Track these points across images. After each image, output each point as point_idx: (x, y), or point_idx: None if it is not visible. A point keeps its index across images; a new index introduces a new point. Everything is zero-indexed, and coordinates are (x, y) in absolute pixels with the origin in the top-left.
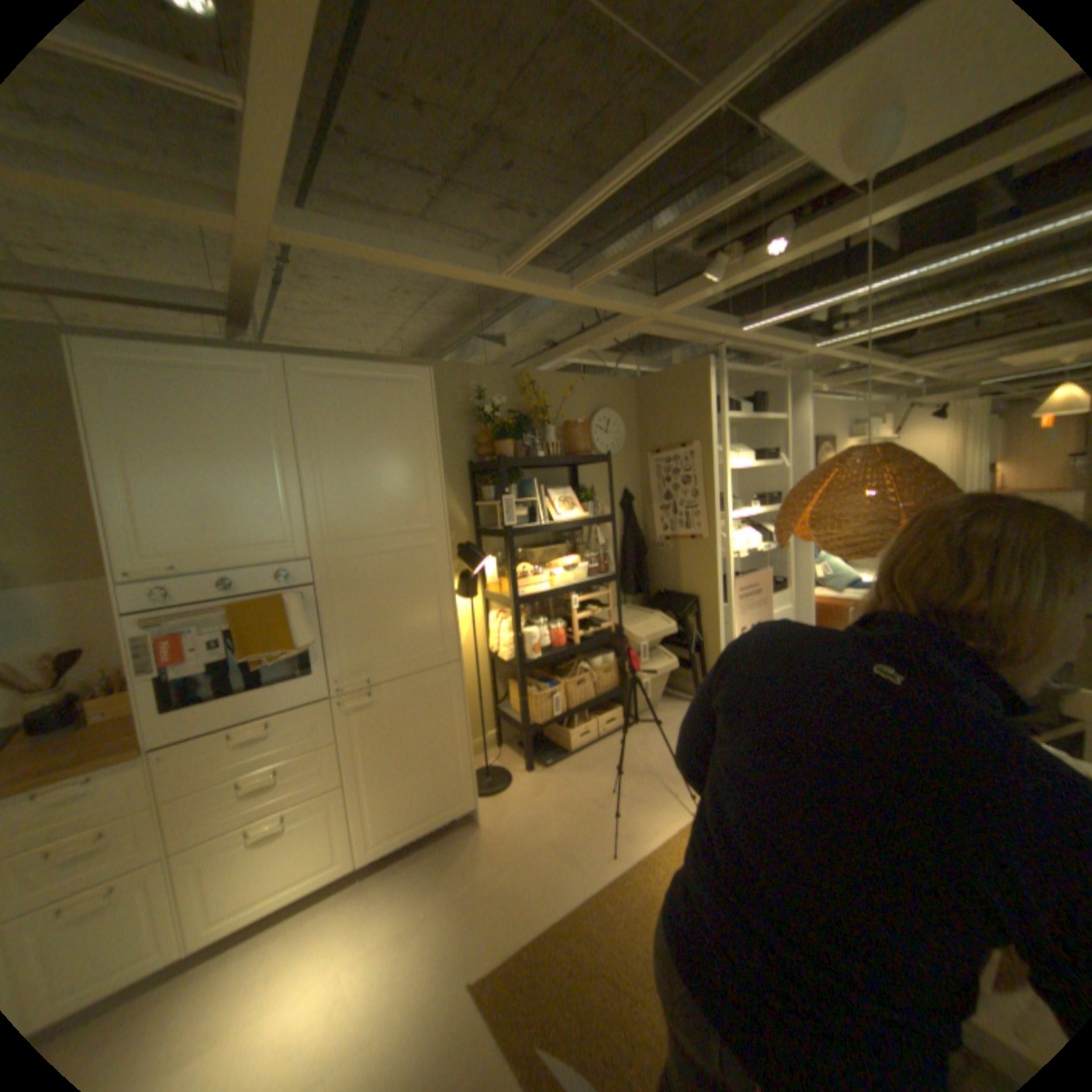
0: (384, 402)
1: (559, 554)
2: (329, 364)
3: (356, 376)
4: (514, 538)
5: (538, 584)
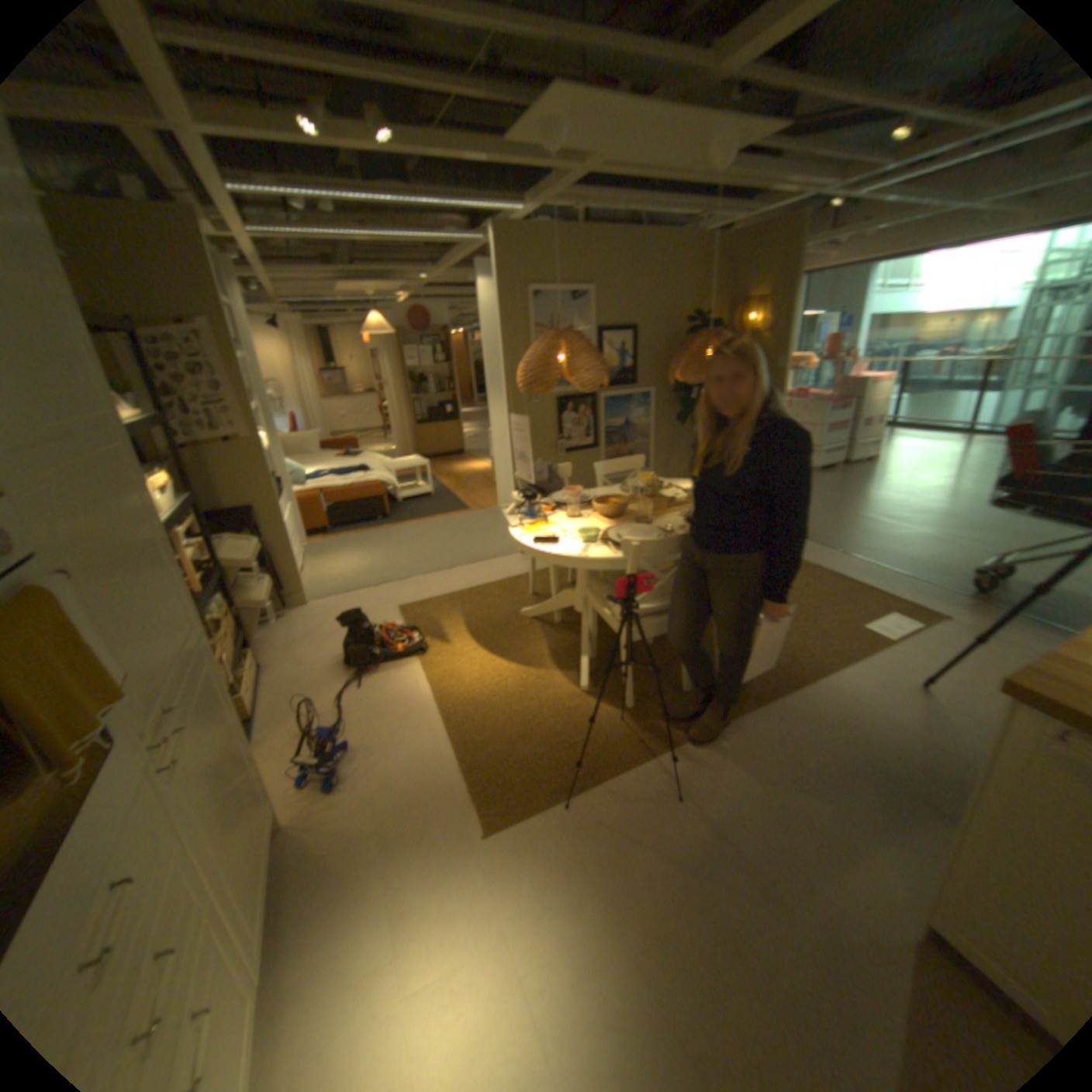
0: None
1: None
2: None
3: None
4: None
5: None
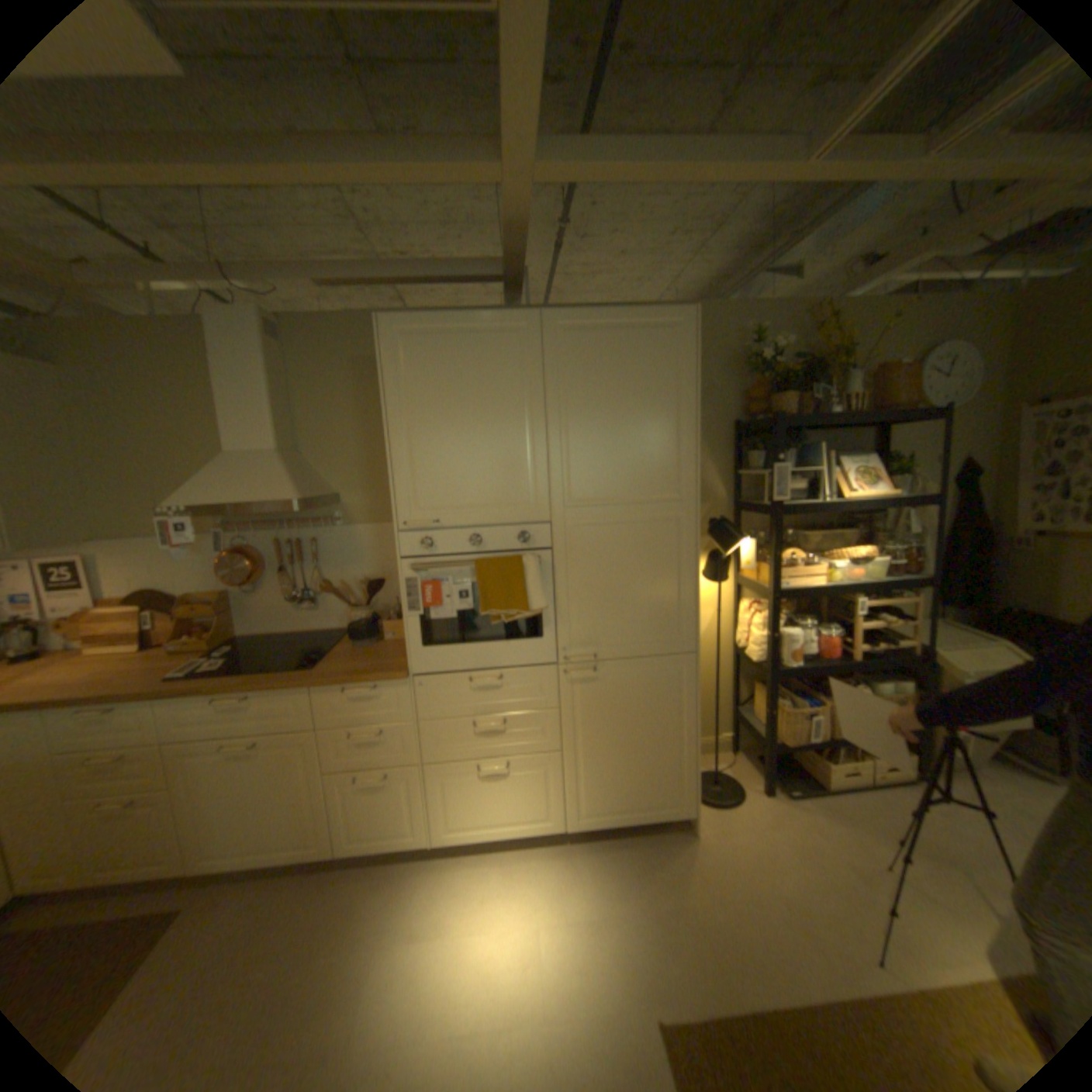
0: (640, 352)
1: (847, 541)
2: (585, 314)
3: (612, 325)
4: (784, 516)
5: (811, 575)
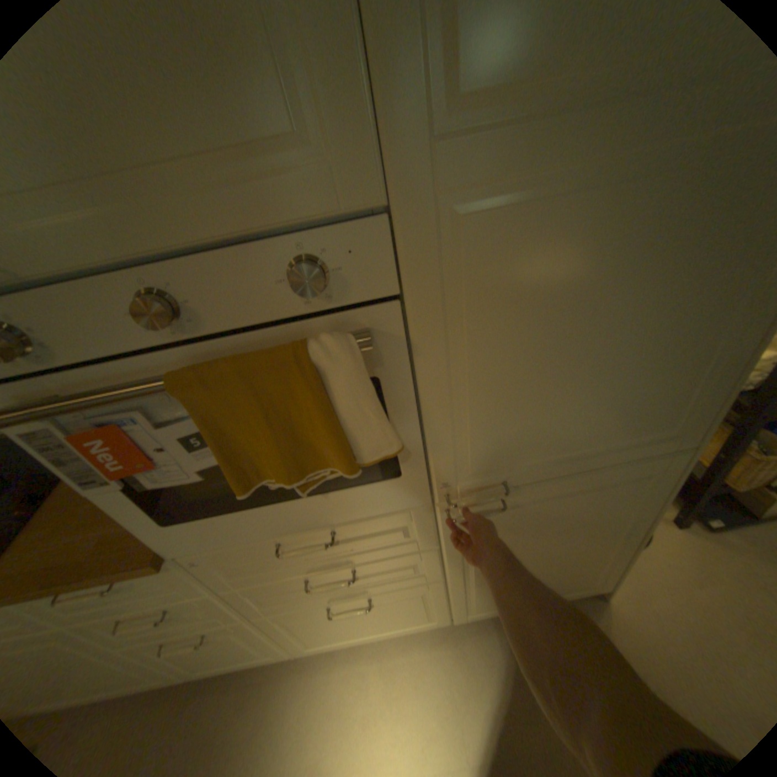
0: None
1: None
2: None
3: None
4: None
5: None
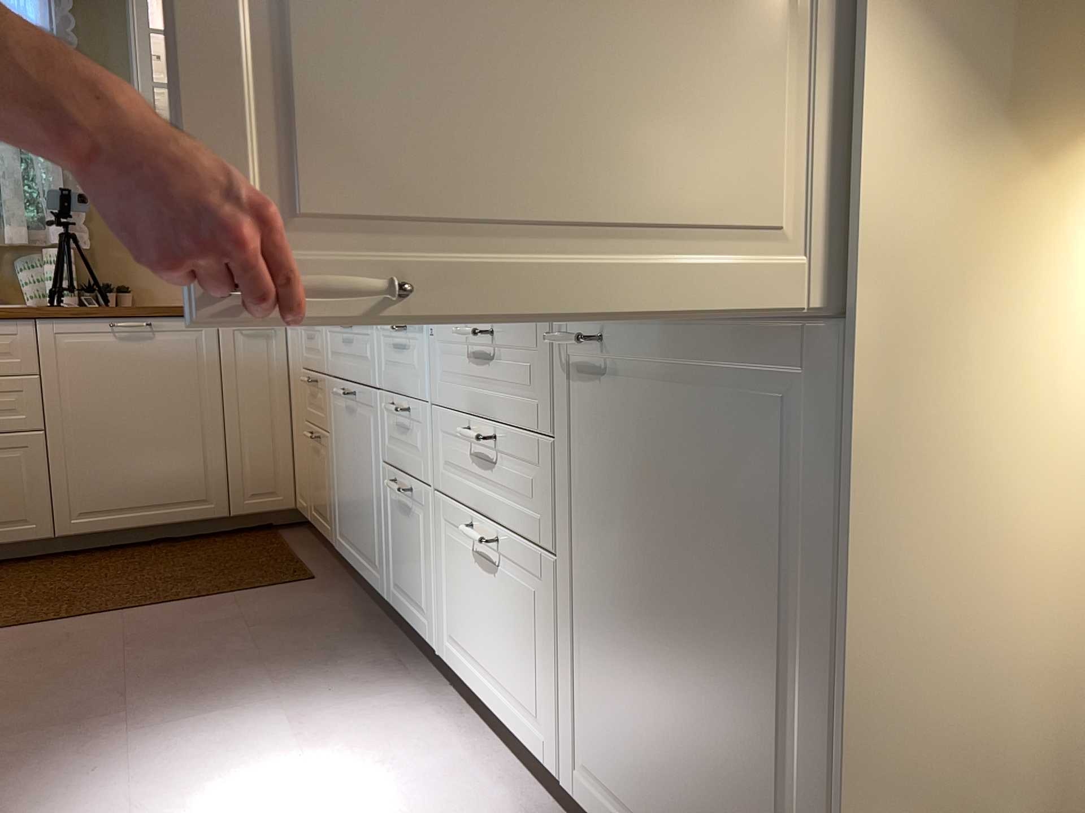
0: None
1: None
2: None
3: None
4: None
5: None
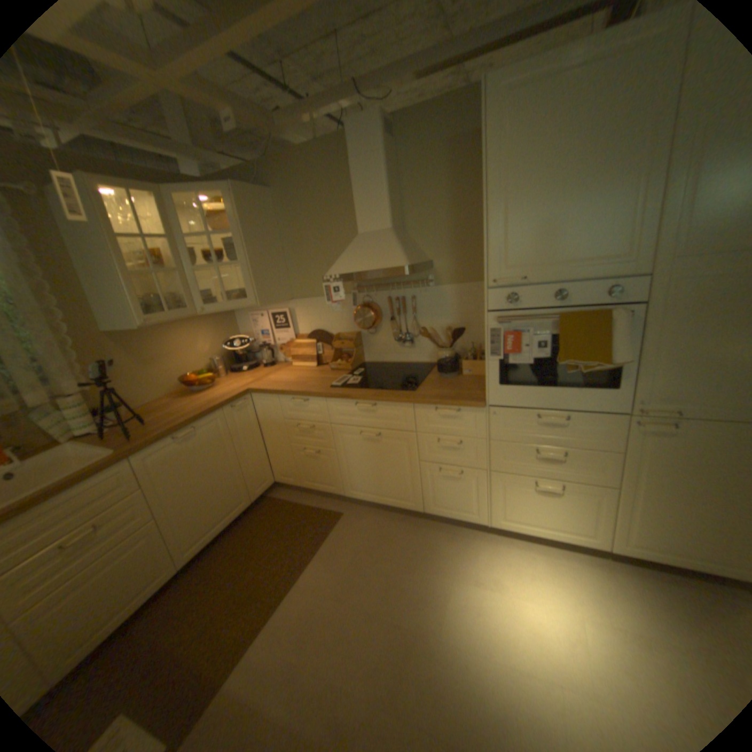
0: None
1: None
2: None
3: None
4: None
5: None
